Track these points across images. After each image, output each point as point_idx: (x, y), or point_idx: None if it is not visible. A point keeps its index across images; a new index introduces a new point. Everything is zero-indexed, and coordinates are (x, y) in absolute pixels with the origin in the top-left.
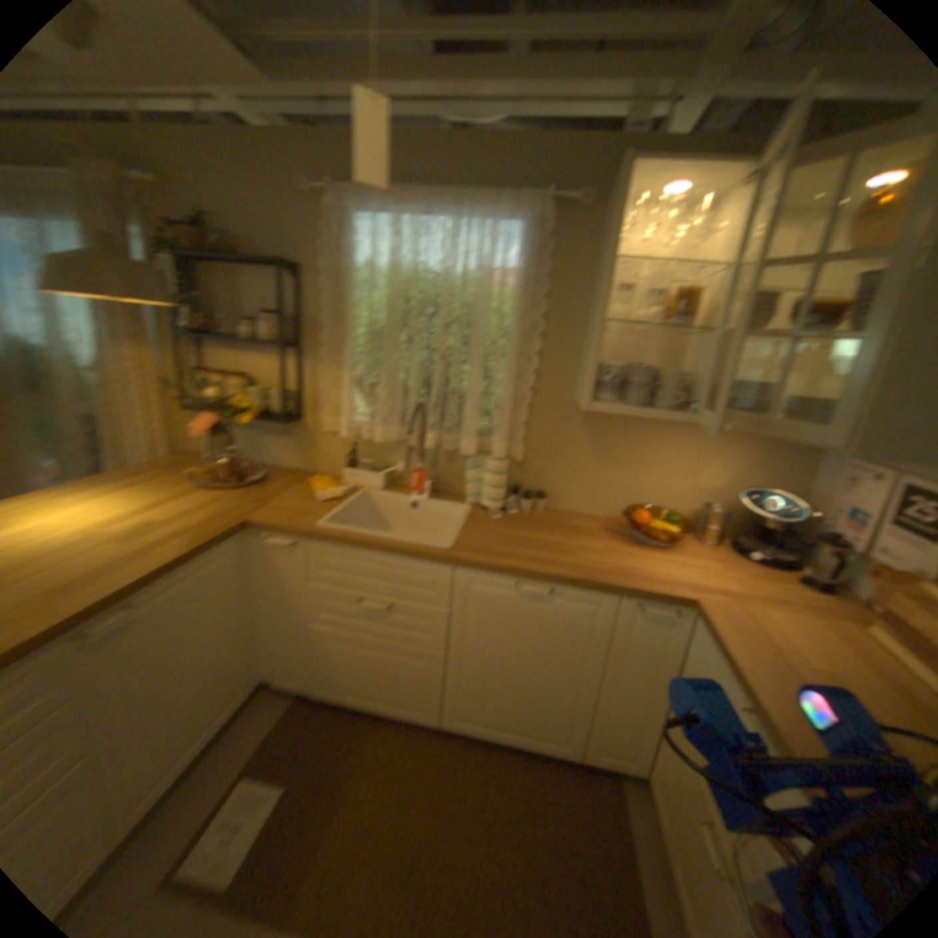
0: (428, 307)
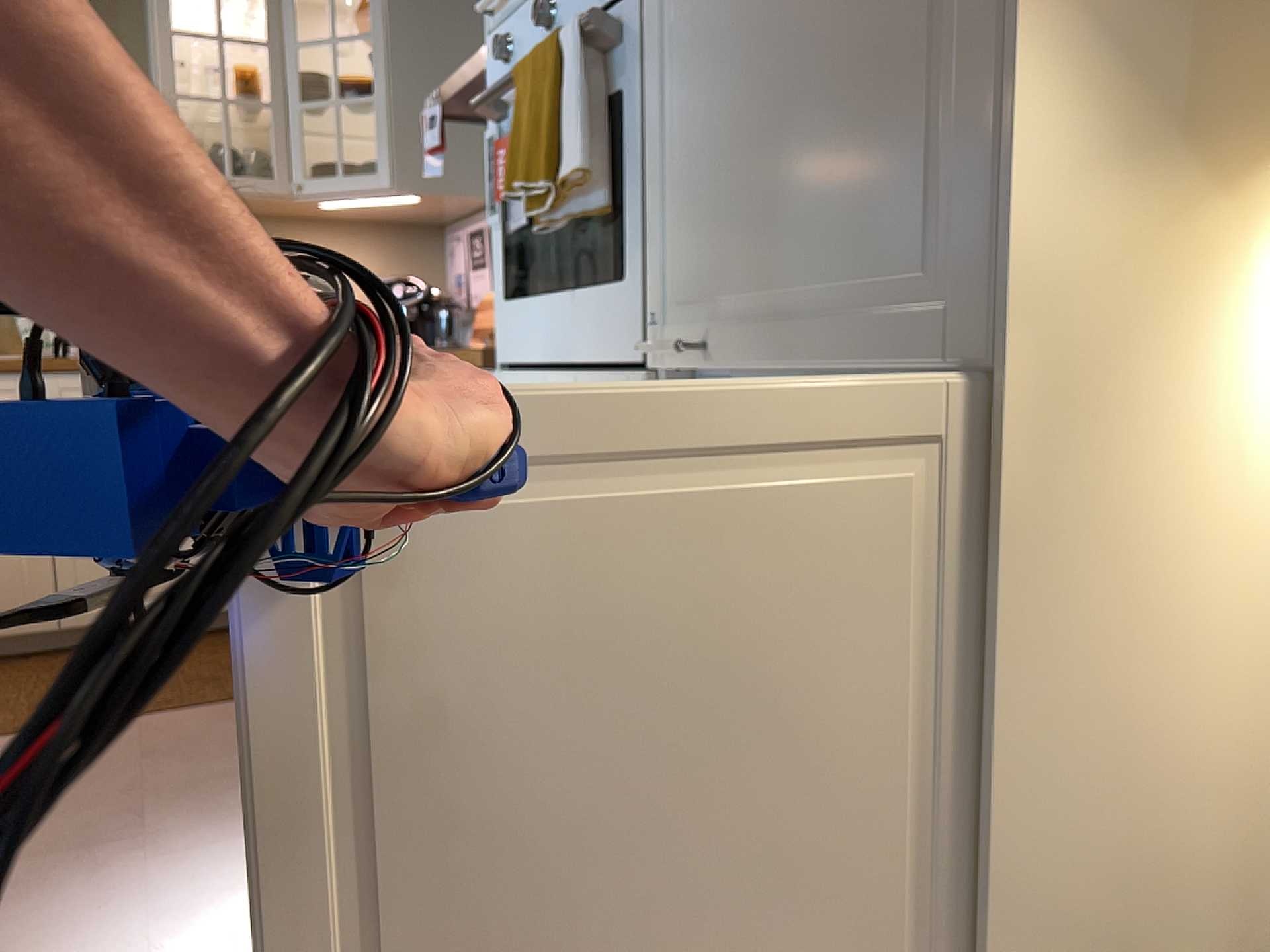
0: None
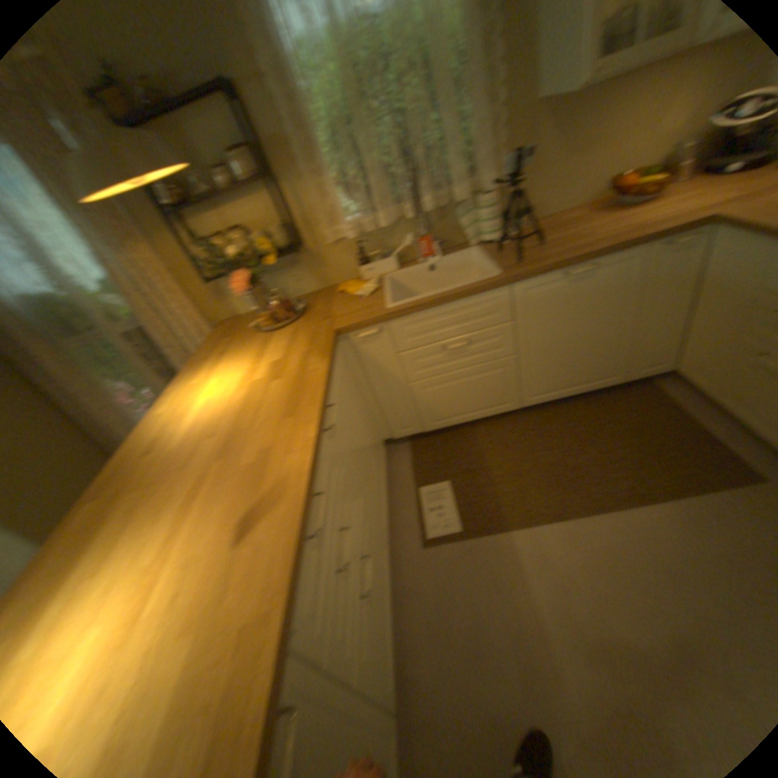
0: (375, 63)
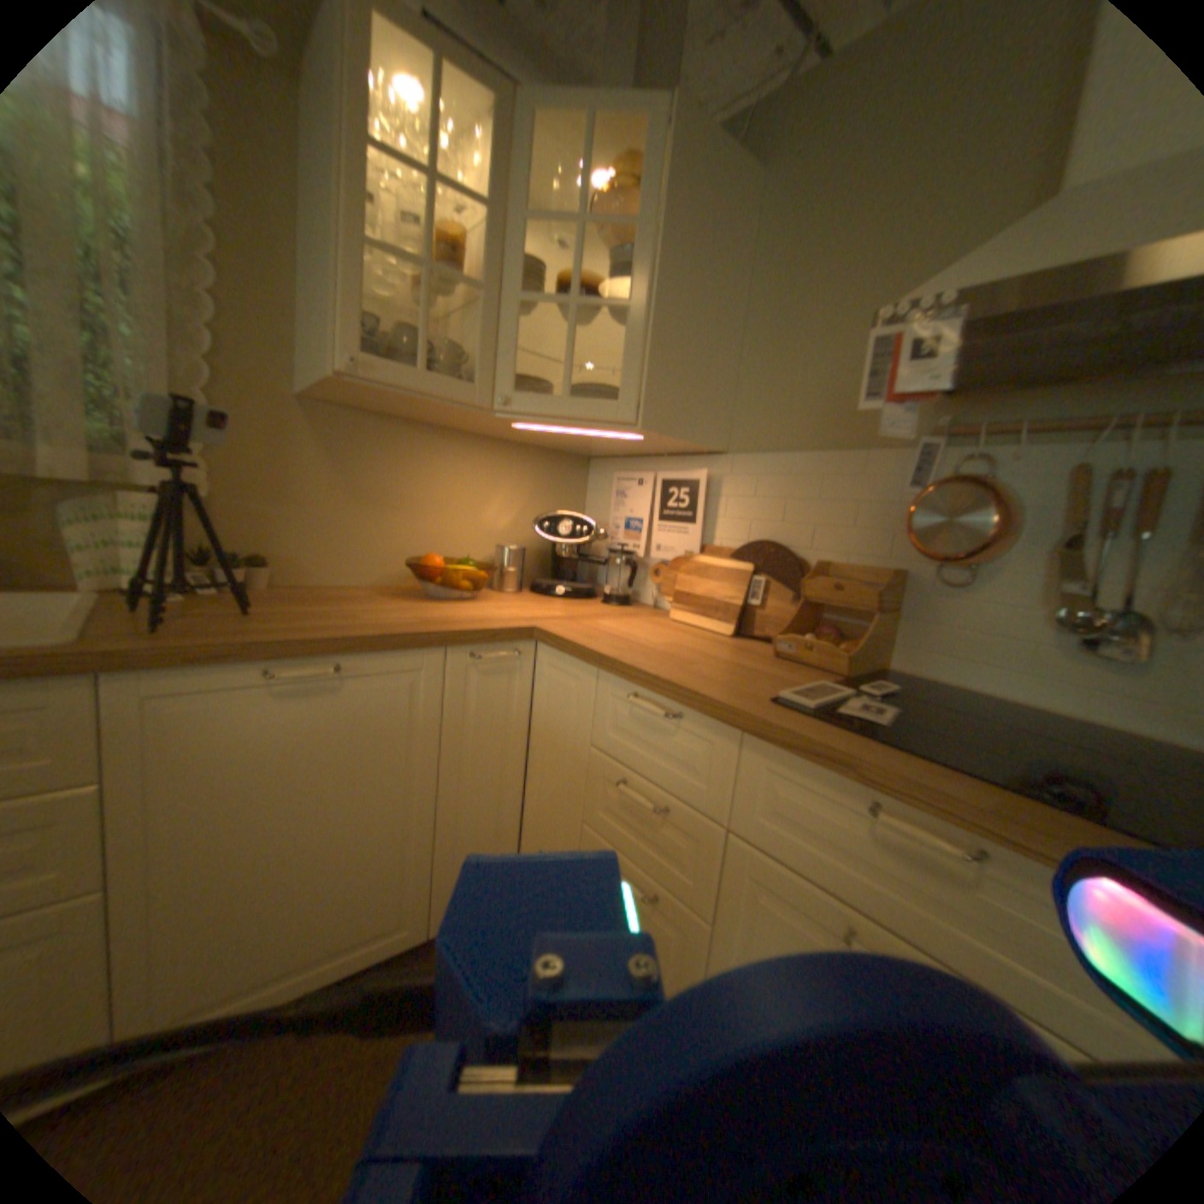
0: None
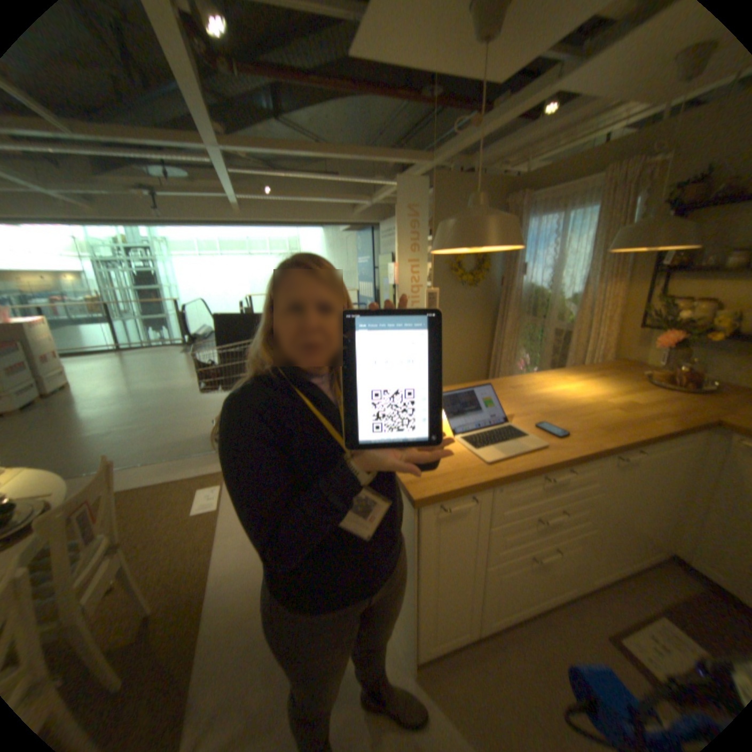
0: None
